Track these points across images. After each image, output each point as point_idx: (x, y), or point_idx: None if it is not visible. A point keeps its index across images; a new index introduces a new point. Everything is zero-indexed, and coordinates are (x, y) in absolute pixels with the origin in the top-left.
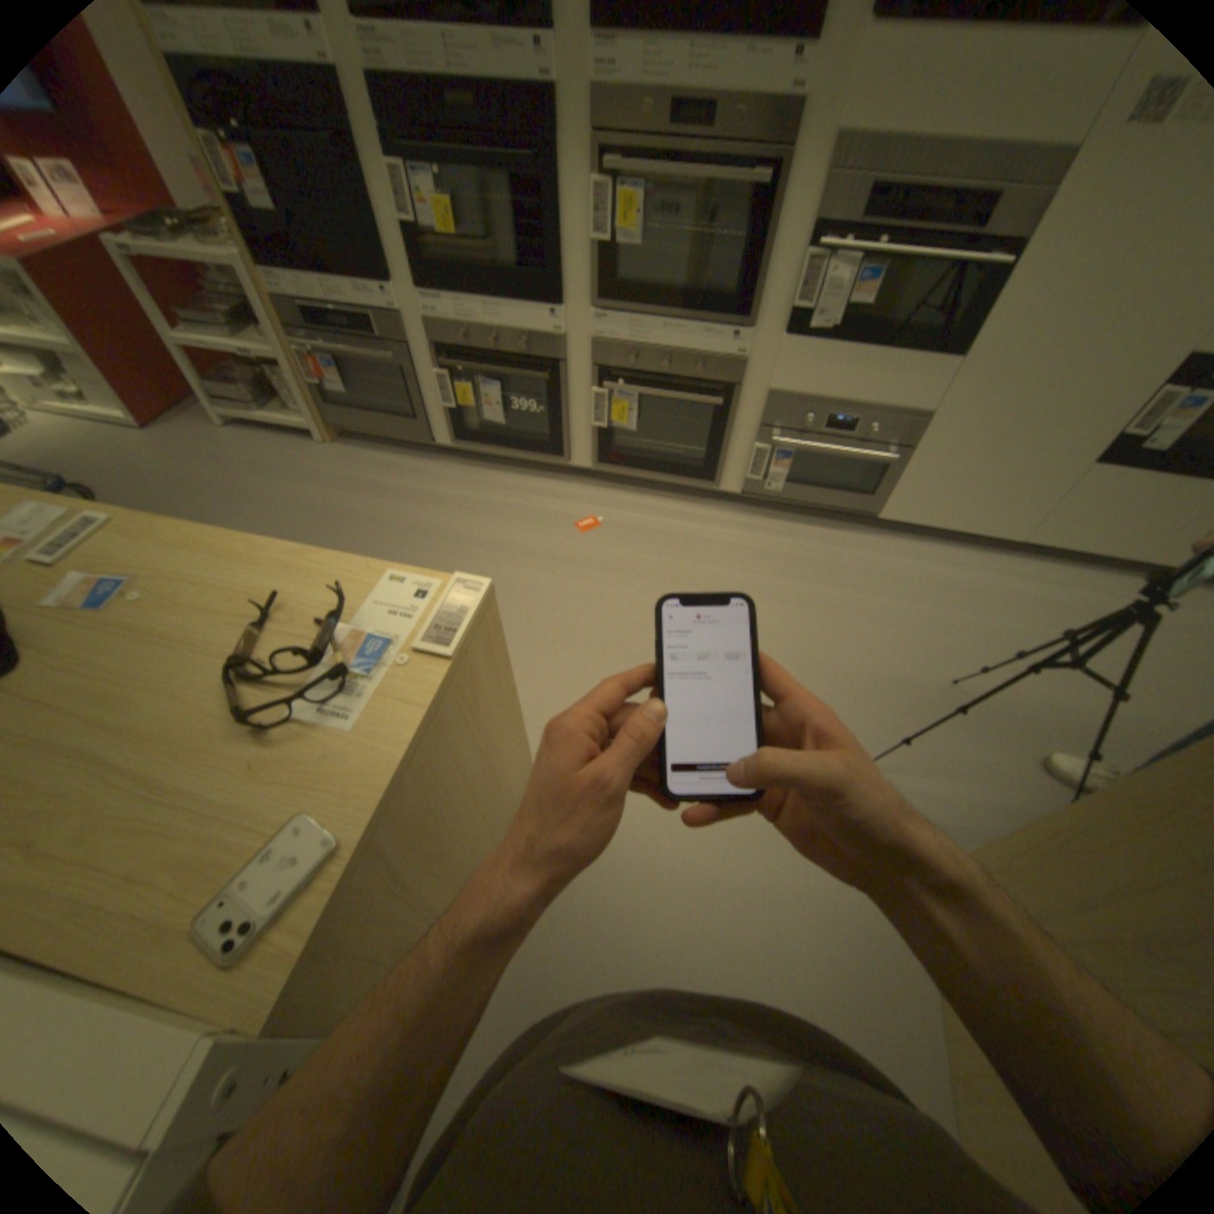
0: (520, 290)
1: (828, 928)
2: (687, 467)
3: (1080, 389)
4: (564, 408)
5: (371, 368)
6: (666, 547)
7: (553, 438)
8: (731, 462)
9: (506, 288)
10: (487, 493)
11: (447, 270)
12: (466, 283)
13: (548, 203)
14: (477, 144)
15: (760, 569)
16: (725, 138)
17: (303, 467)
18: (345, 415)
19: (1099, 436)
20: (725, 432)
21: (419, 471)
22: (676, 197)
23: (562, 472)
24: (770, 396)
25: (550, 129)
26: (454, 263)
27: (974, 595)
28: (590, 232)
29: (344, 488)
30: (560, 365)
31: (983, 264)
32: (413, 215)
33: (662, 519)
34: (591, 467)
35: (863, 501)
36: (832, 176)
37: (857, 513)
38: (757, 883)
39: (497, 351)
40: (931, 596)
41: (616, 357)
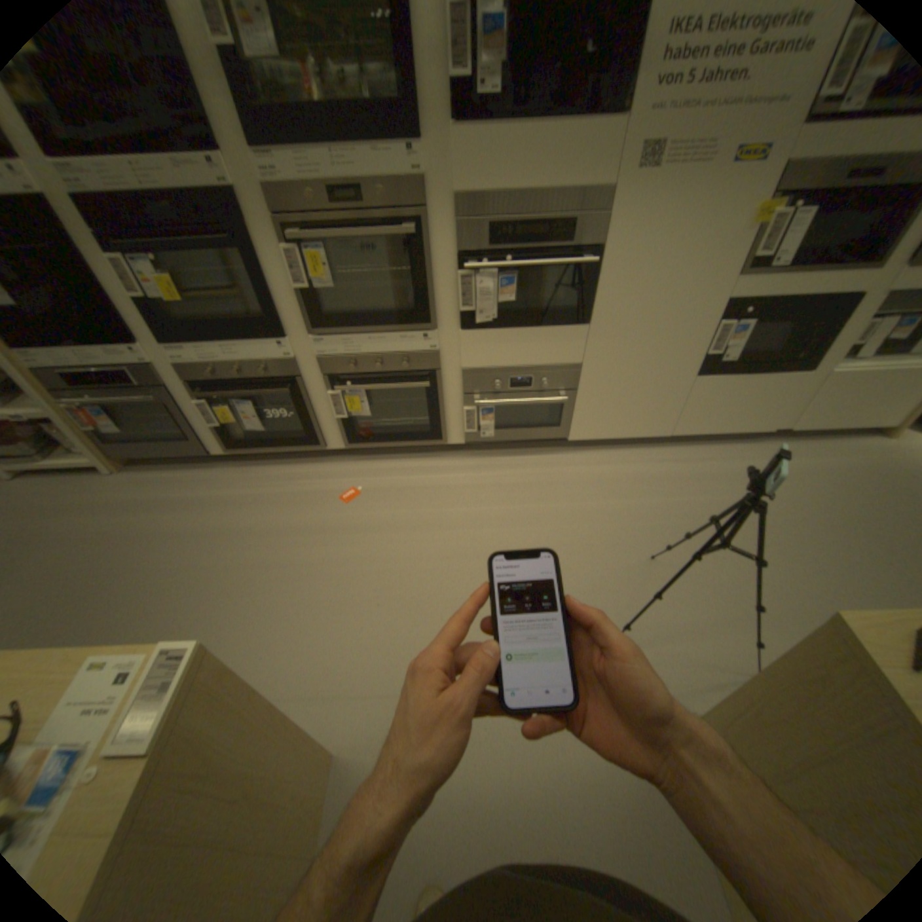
0: (248, 331)
1: (607, 821)
2: (419, 432)
3: (670, 332)
4: (309, 409)
5: (139, 407)
6: (416, 499)
7: (310, 431)
8: (450, 423)
9: (236, 332)
10: (262, 486)
11: (182, 326)
12: (202, 333)
13: (255, 266)
14: (182, 233)
15: (491, 500)
16: (374, 207)
17: (92, 499)
18: (127, 446)
19: (692, 360)
20: (439, 403)
21: (200, 479)
22: (353, 249)
23: (323, 455)
24: (463, 373)
25: (238, 217)
26: (192, 318)
27: (648, 483)
28: (292, 283)
29: (131, 510)
30: (298, 379)
31: (579, 265)
32: (141, 290)
33: (410, 476)
34: (344, 447)
35: (554, 429)
36: (459, 223)
37: (553, 439)
38: (540, 795)
39: (242, 378)
40: (619, 491)
41: (339, 366)
